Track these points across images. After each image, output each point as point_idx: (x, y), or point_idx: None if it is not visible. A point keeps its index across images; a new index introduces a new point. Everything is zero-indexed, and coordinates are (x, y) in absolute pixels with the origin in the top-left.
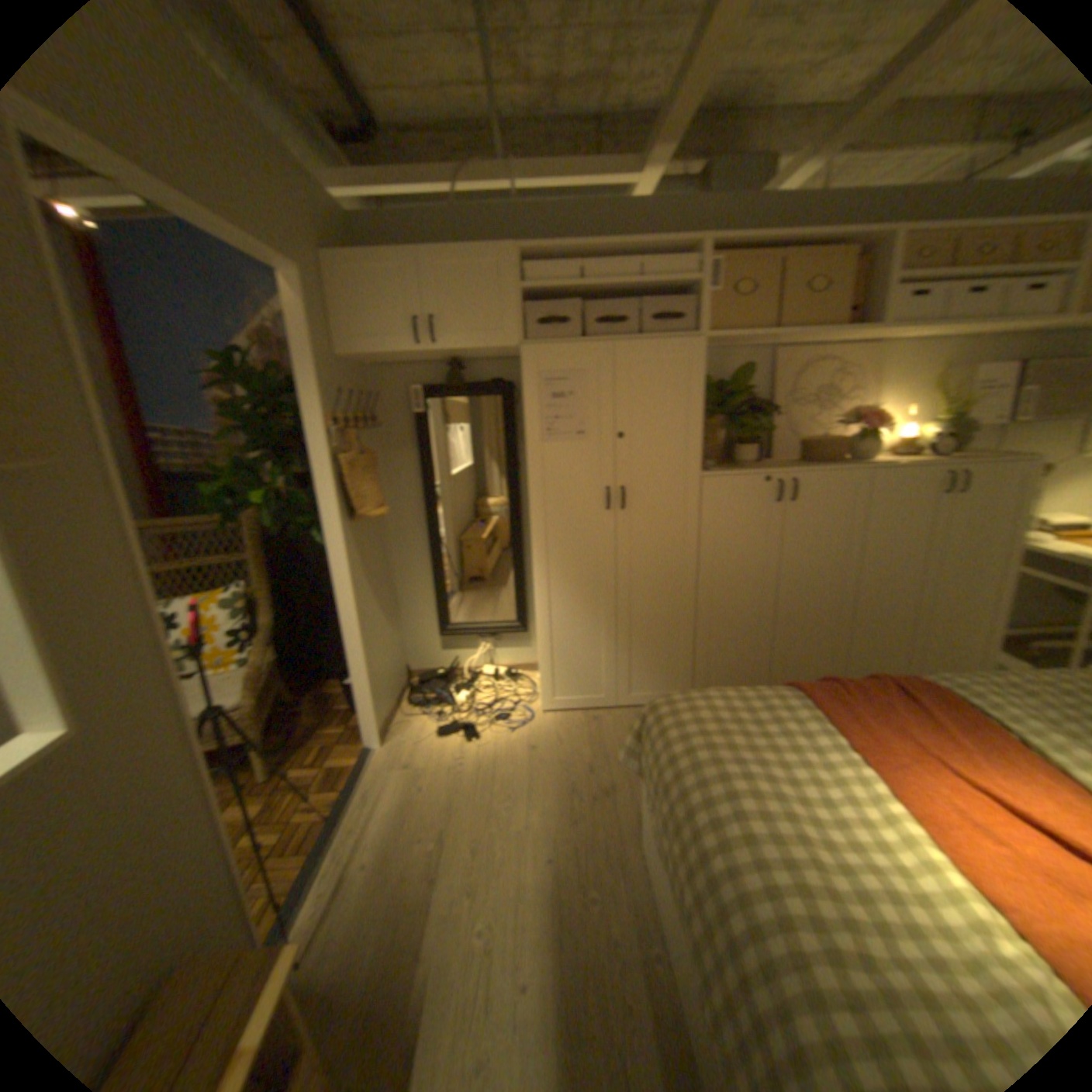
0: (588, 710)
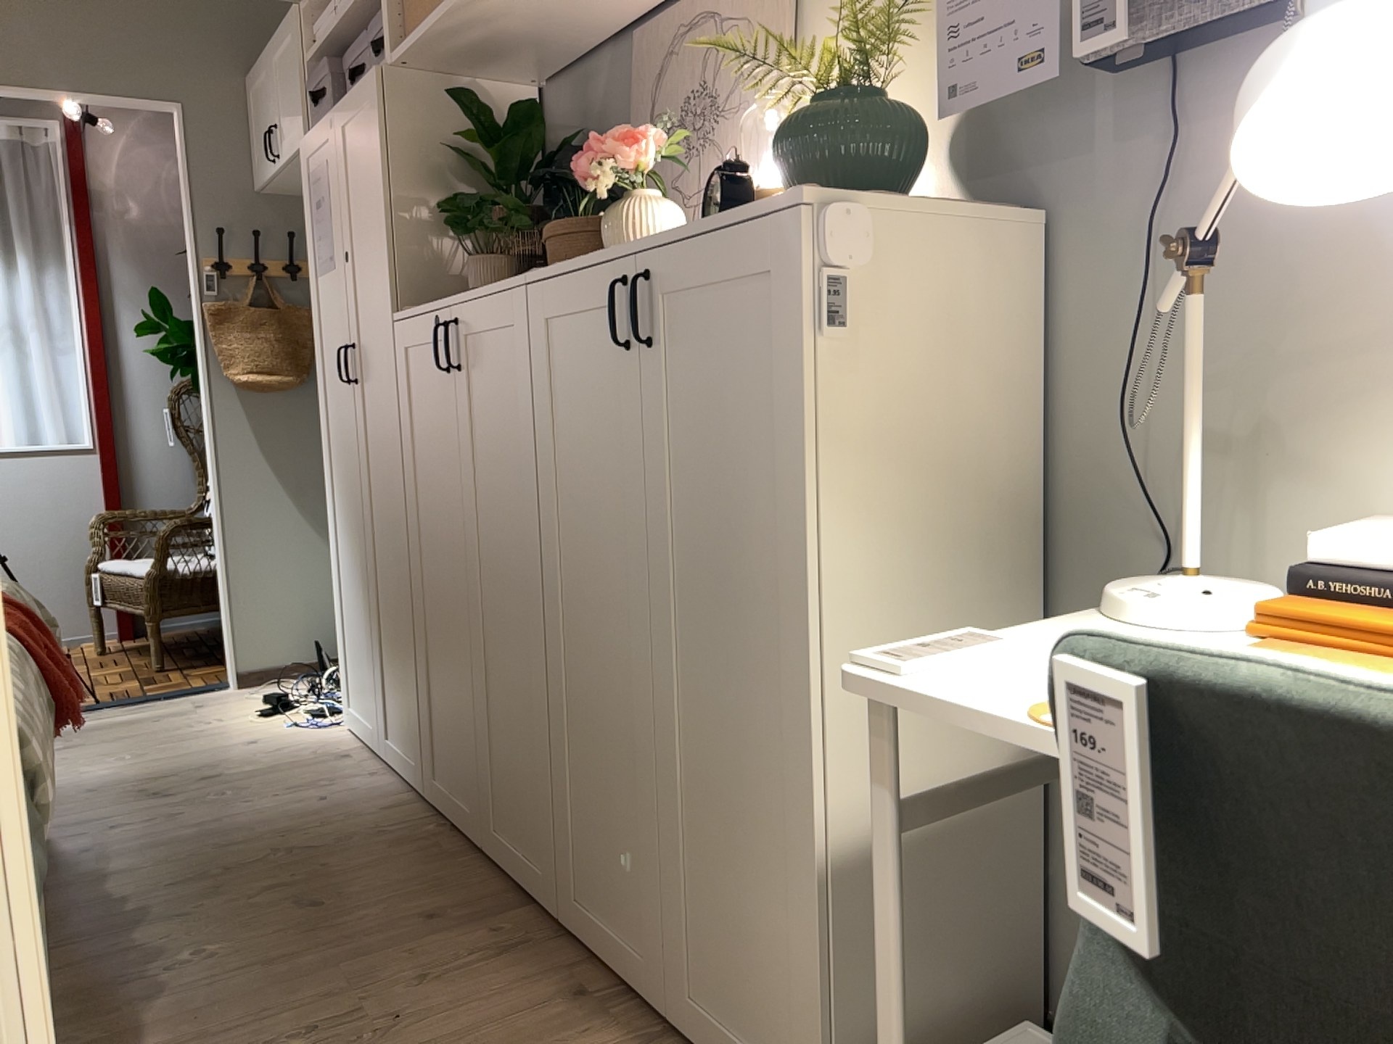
0: (367, 747)
